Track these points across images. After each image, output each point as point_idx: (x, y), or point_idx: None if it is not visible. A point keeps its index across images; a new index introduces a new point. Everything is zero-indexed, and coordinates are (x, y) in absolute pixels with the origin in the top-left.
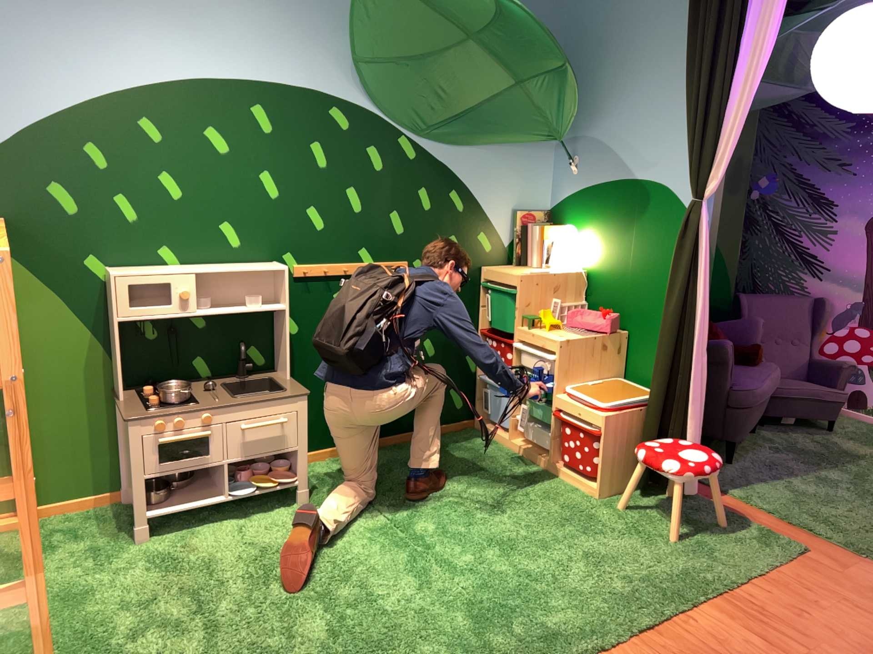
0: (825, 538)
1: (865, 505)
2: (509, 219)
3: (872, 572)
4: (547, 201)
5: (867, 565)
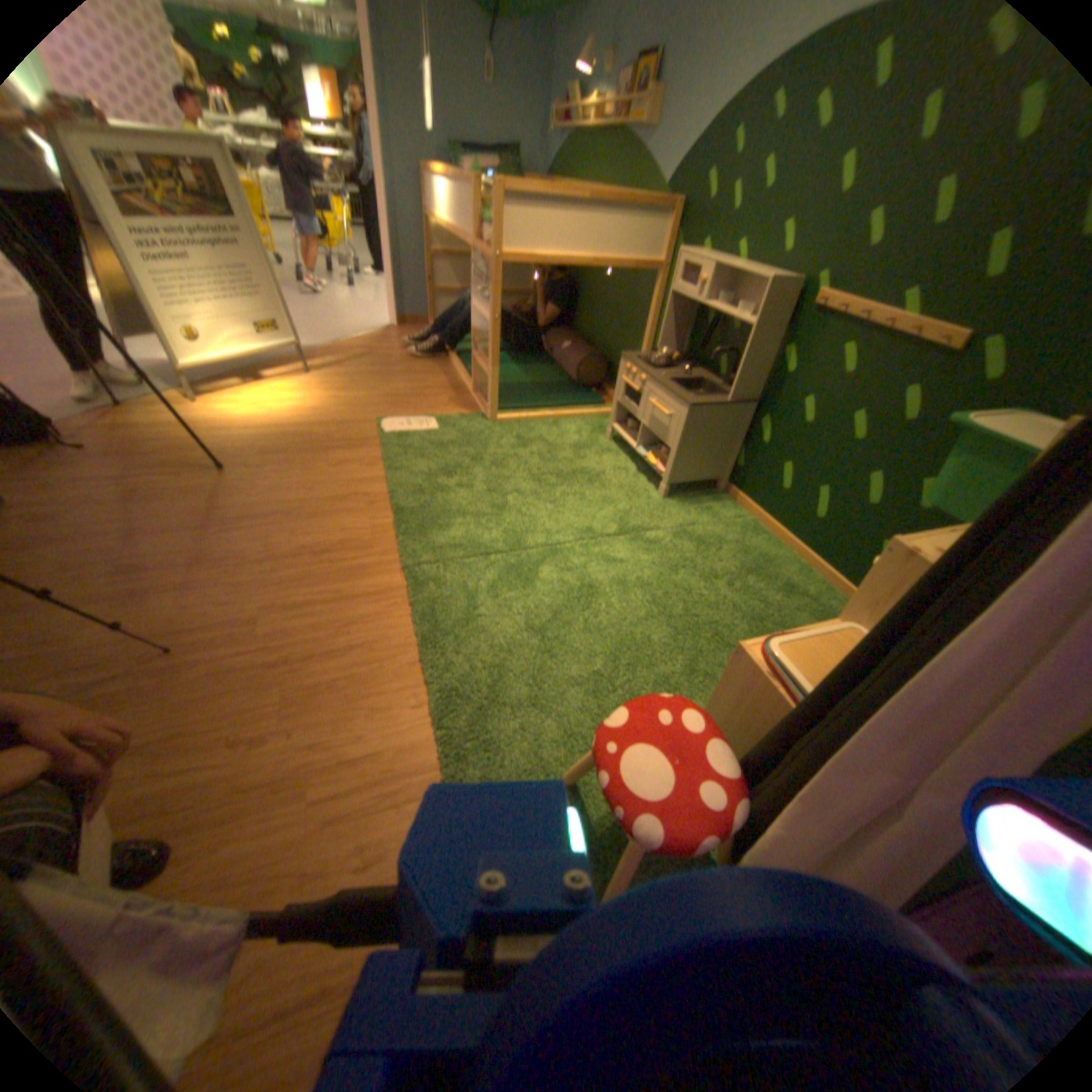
0: None
1: None
2: None
3: None
4: None
5: None
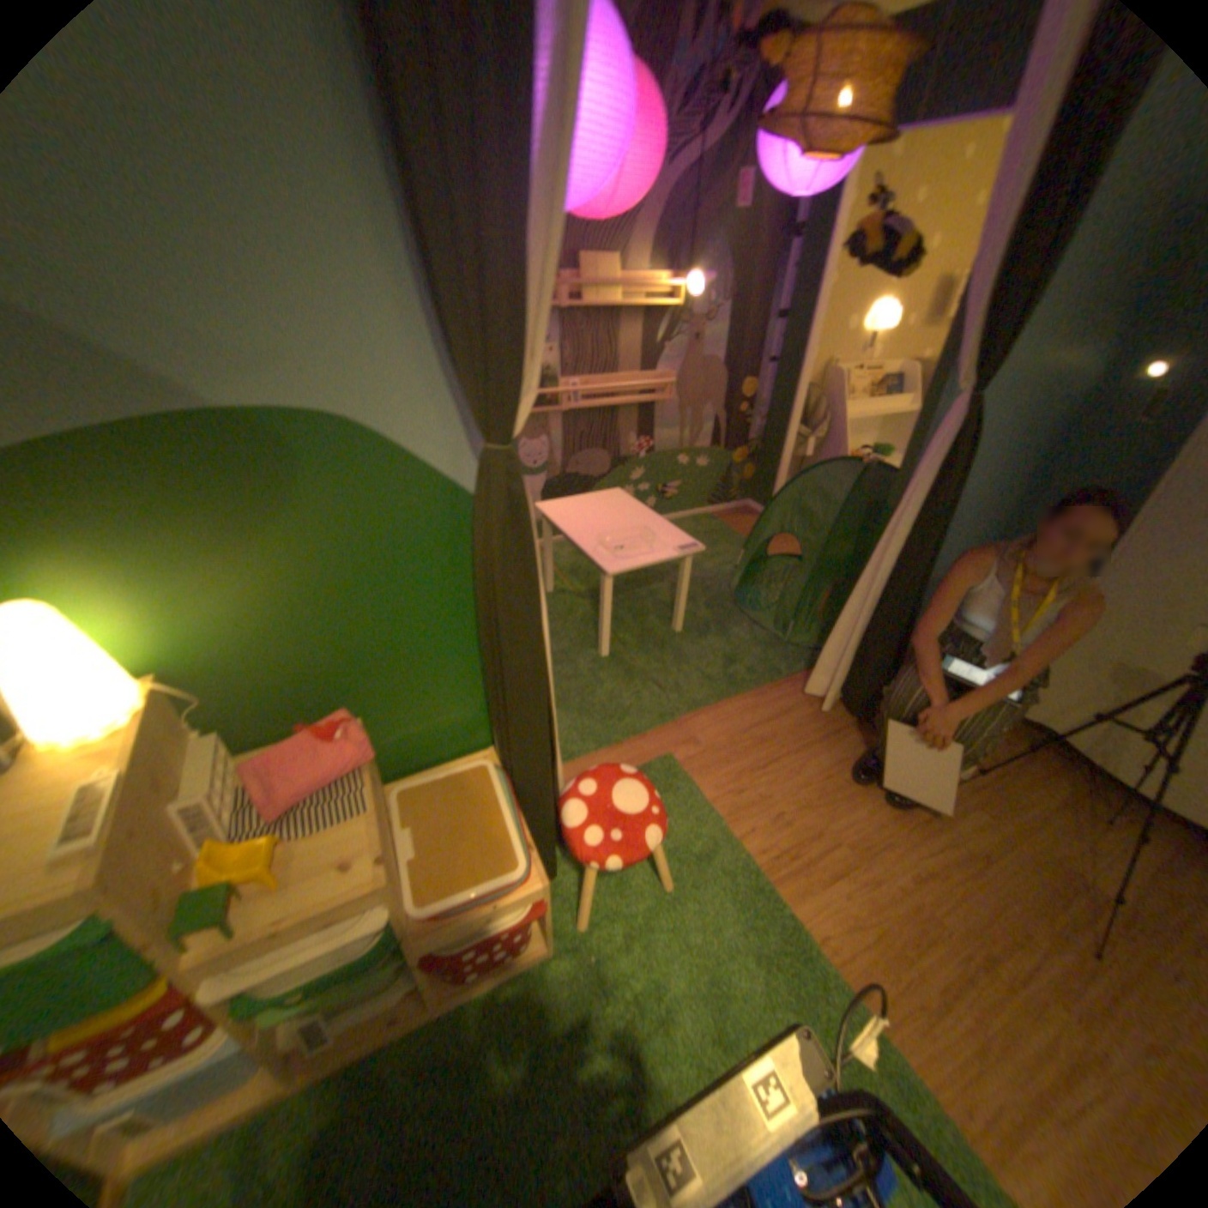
0: (658, 725)
1: (599, 664)
2: None
3: (711, 723)
4: None
5: (699, 720)
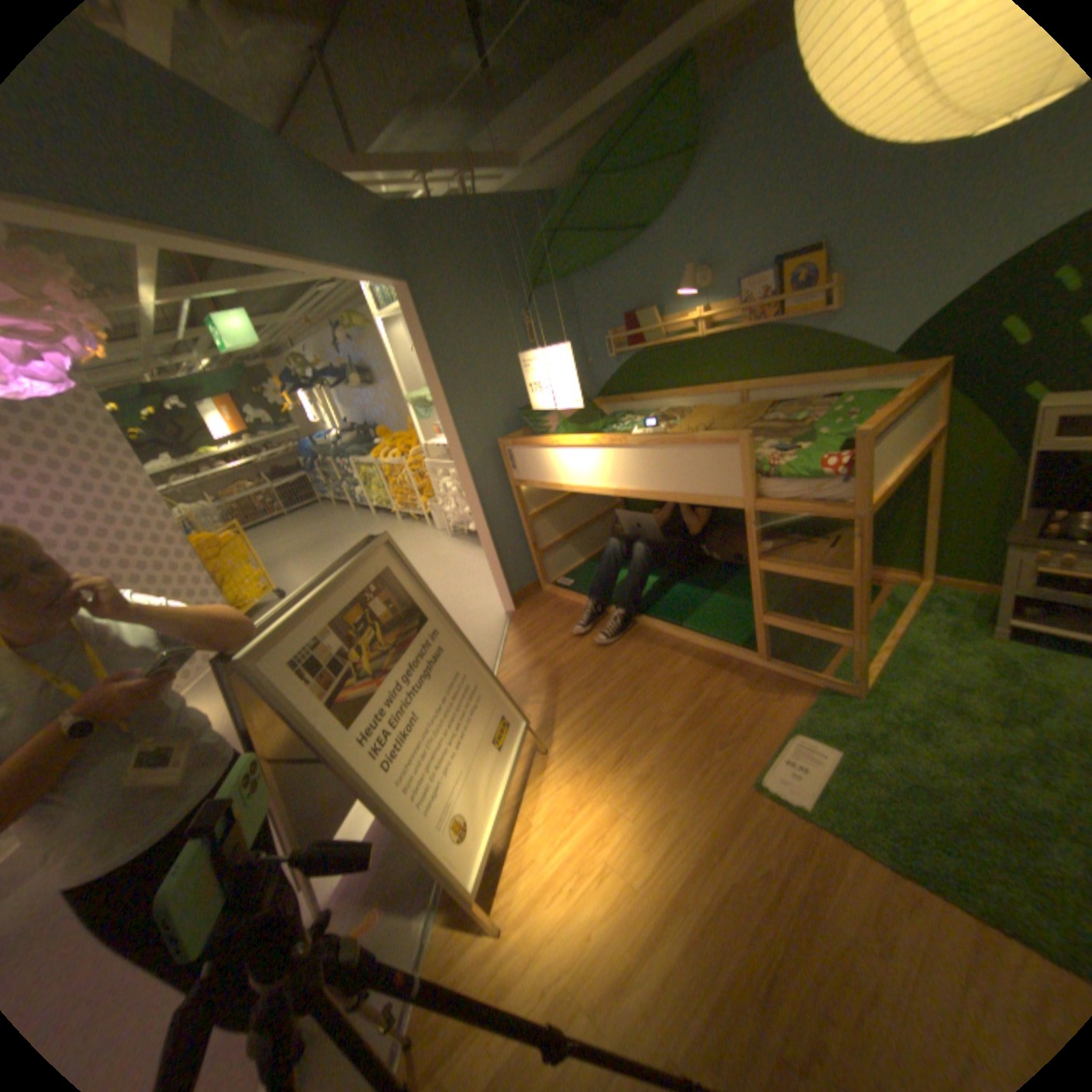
0: None
1: None
2: None
3: None
4: None
5: None
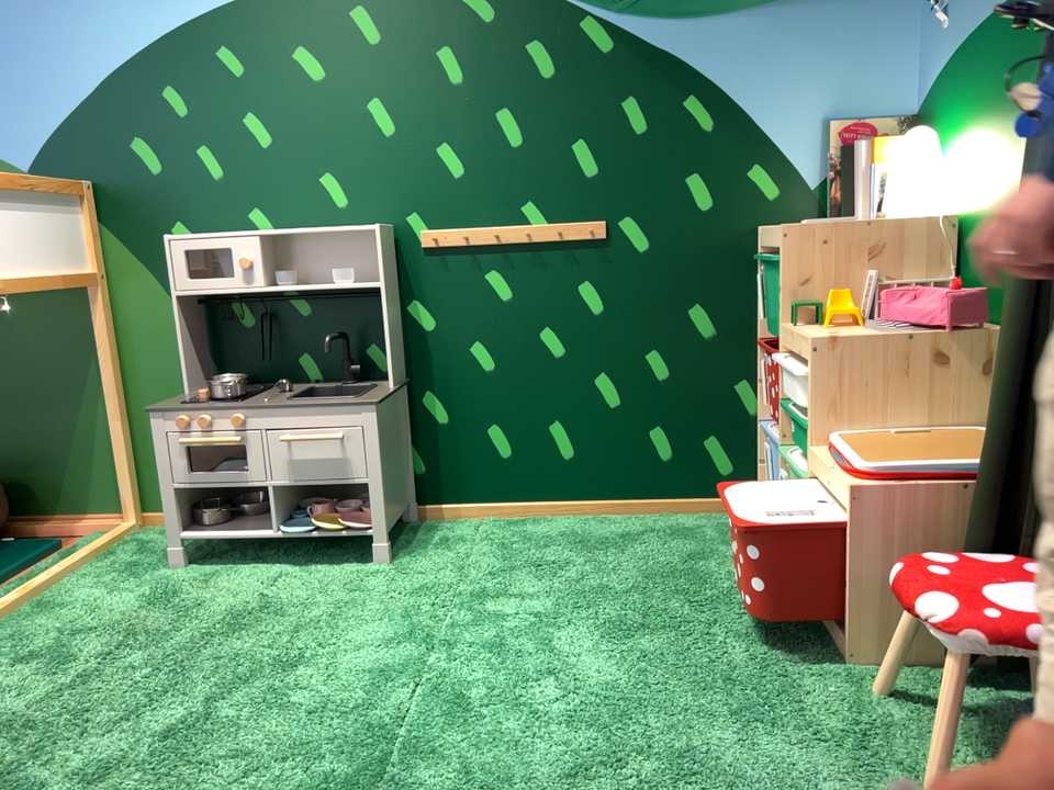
0: None
1: None
2: (813, 134)
3: None
4: (905, 92)
5: None
